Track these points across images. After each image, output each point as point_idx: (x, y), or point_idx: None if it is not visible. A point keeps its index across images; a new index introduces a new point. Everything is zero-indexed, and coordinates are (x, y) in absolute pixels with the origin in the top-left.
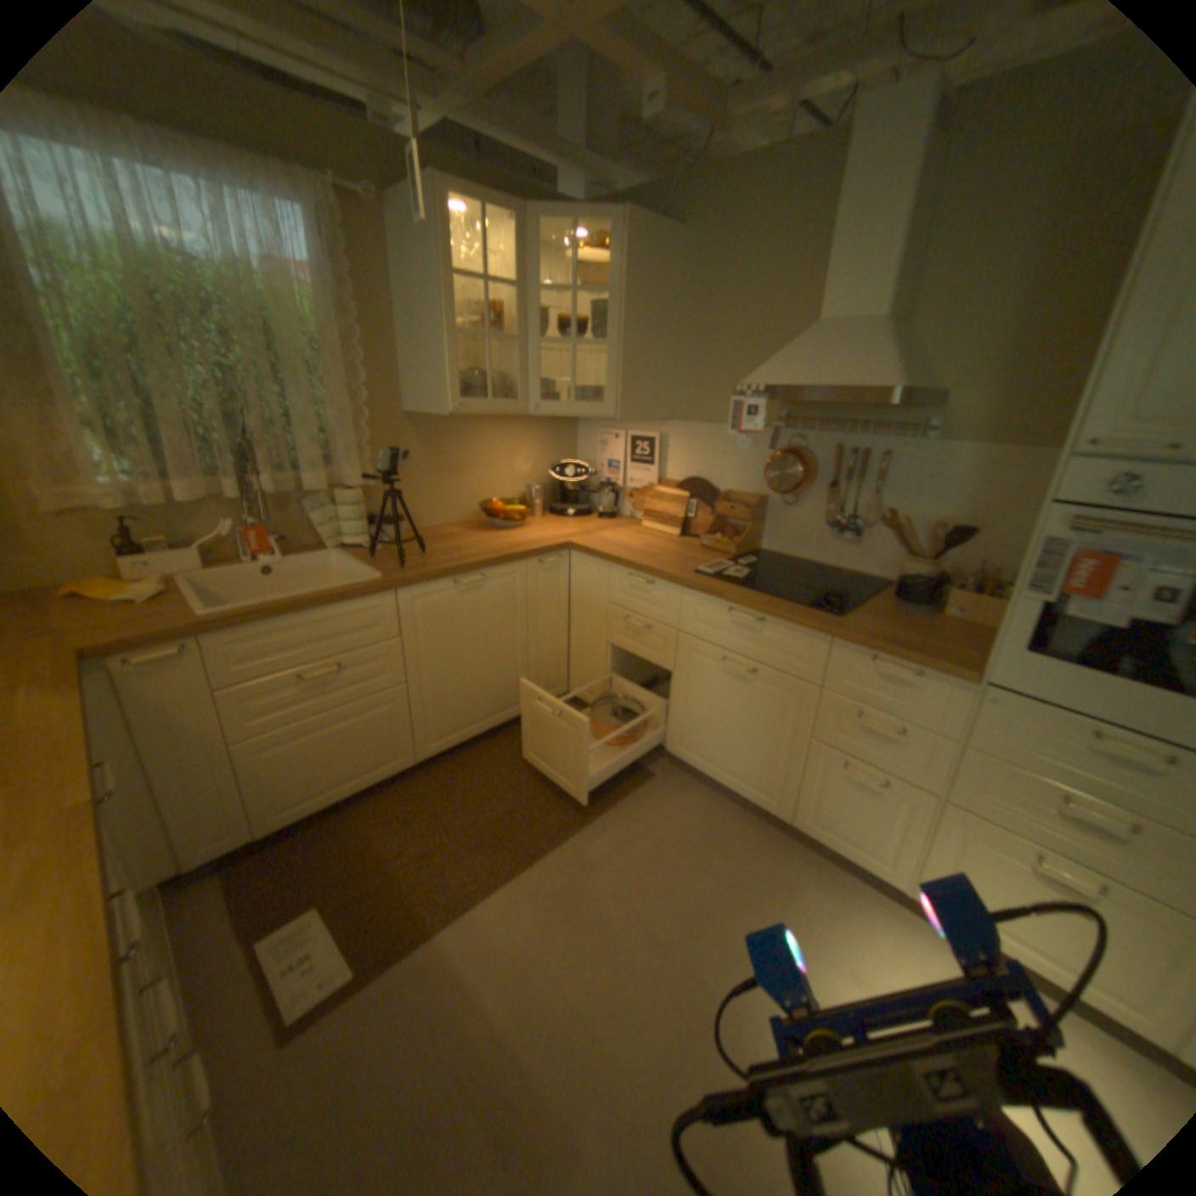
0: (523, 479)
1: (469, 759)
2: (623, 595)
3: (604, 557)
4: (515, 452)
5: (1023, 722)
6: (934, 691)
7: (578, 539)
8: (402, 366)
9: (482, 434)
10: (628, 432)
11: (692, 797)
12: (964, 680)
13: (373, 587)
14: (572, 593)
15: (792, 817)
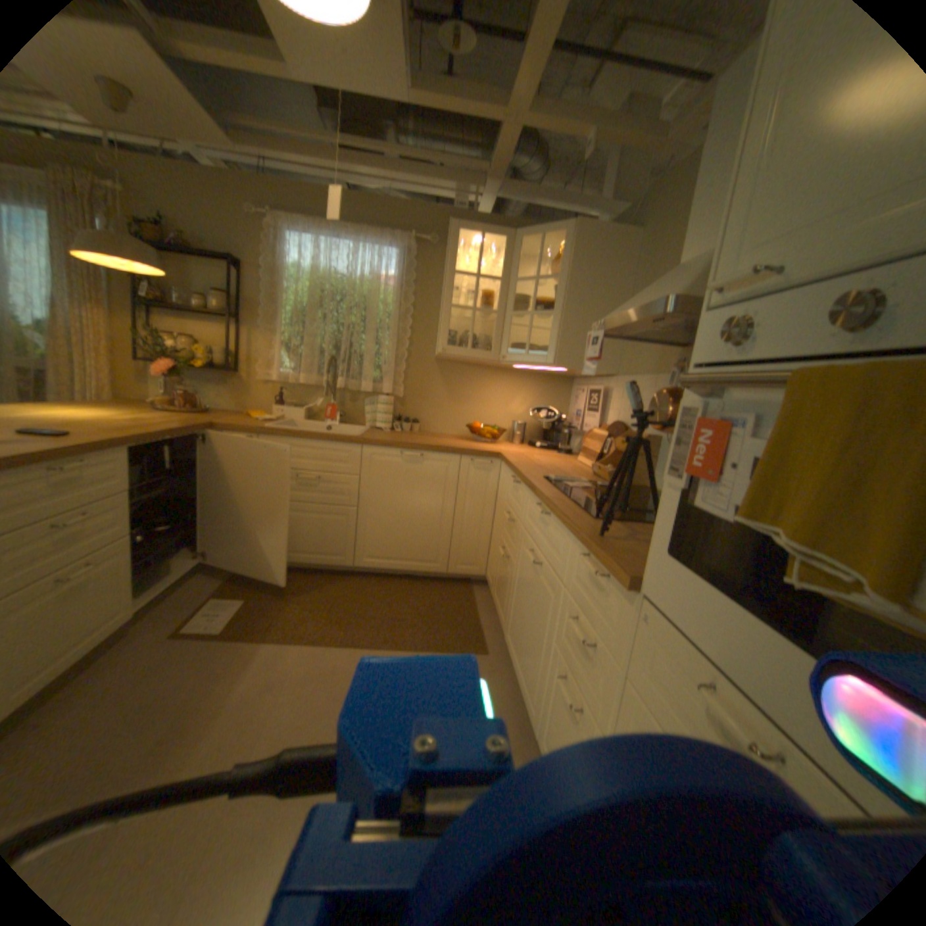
0: (517, 418)
1: (389, 584)
2: (510, 495)
3: (506, 463)
4: (513, 397)
5: (661, 656)
6: (614, 601)
7: (510, 454)
8: (438, 332)
9: (488, 381)
10: (590, 387)
11: (496, 684)
12: (622, 585)
13: (349, 438)
14: (497, 494)
15: (540, 735)
